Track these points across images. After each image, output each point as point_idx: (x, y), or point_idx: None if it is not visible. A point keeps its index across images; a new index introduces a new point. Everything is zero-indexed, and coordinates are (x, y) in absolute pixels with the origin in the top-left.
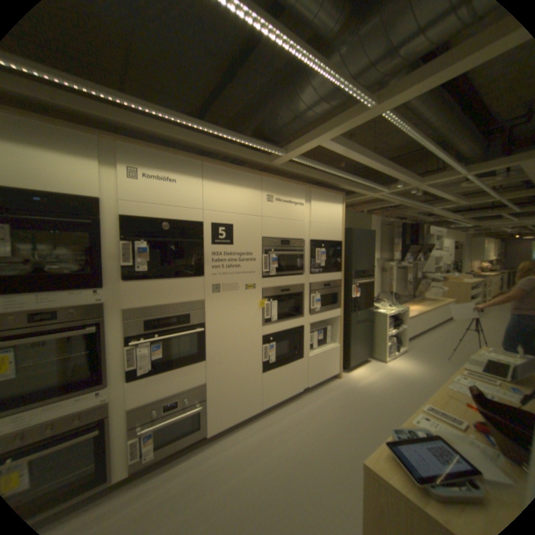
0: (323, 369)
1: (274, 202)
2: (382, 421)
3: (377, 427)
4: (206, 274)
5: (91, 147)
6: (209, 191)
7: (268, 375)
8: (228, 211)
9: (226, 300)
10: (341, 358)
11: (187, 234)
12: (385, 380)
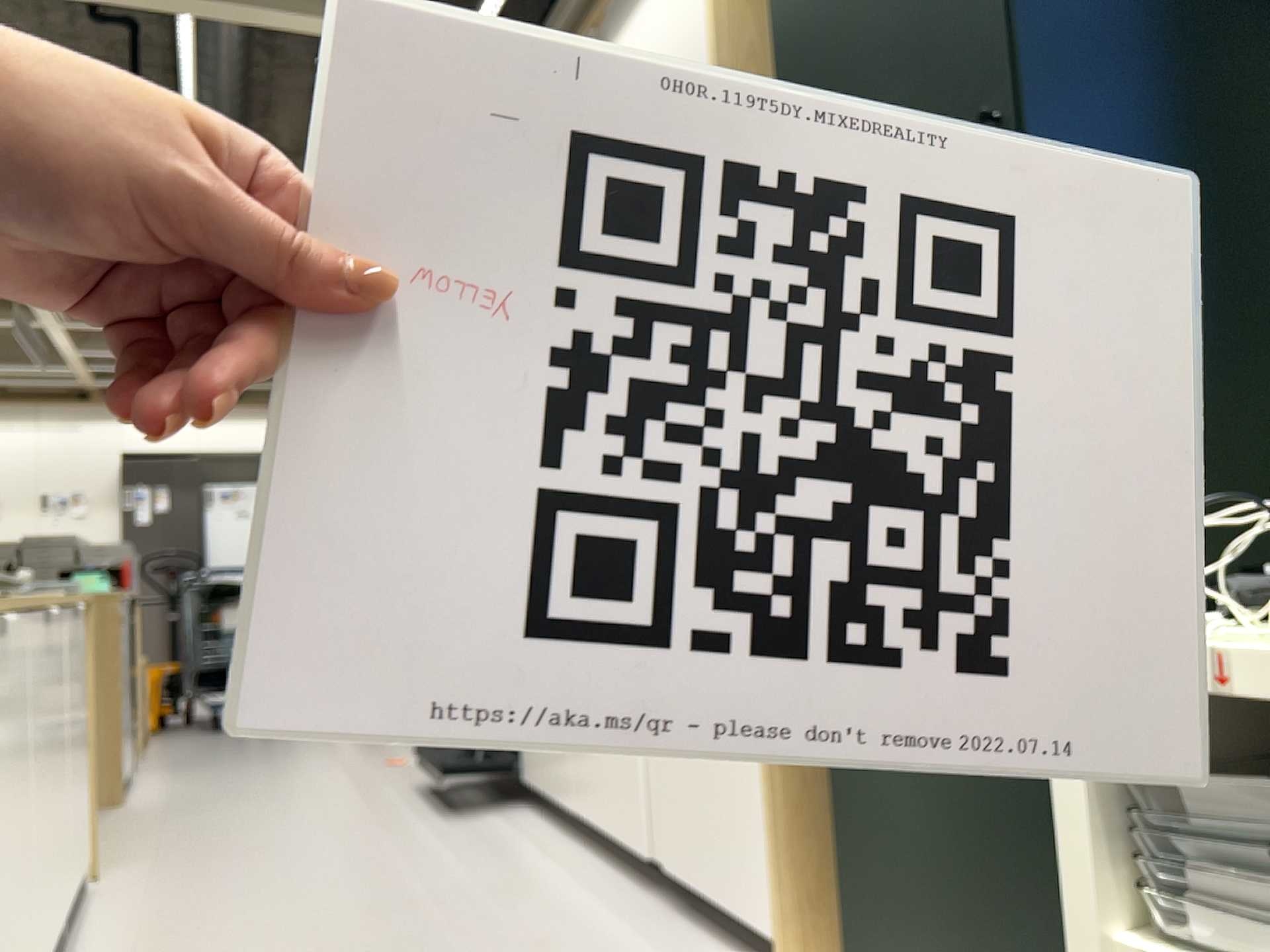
0: (705, 834)
1: None
2: None
3: None
4: None
5: None
6: None
7: None
8: None
9: None
10: (779, 850)
11: None
12: None
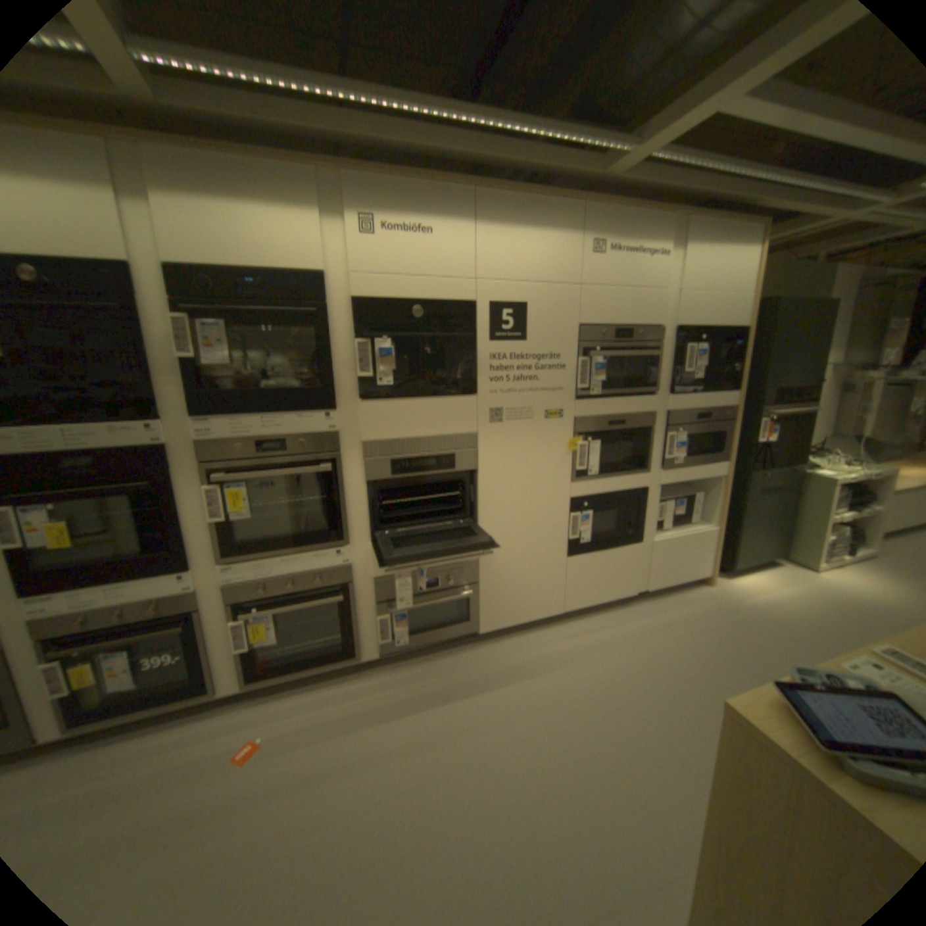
0: (679, 565)
1: (607, 252)
2: (786, 666)
3: (775, 673)
4: (480, 391)
5: (306, 187)
6: (485, 242)
7: (576, 561)
8: (519, 278)
9: (511, 436)
10: (718, 551)
11: (450, 323)
12: (810, 602)
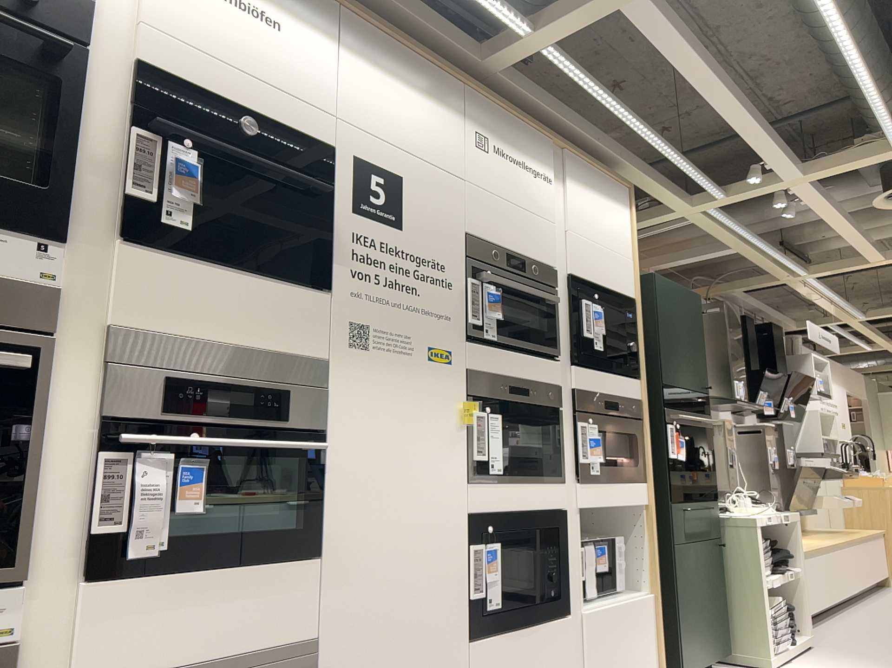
0: (620, 664)
1: (490, 153)
2: None
3: None
4: (336, 286)
5: None
6: (351, 77)
7: (484, 651)
8: (393, 141)
9: (381, 378)
10: (659, 637)
11: (296, 166)
12: None
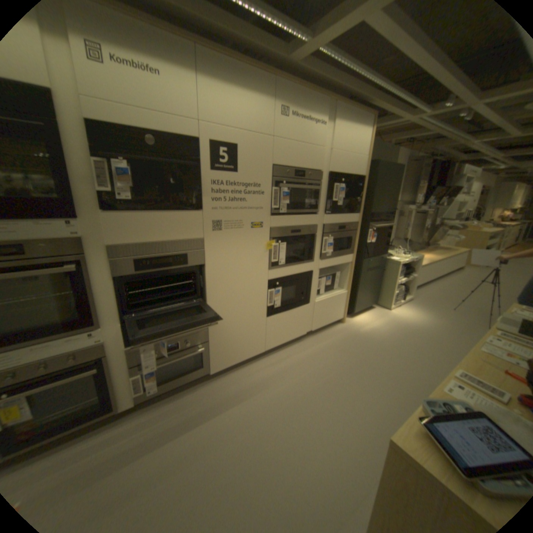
0: (328, 314)
1: (290, 116)
2: (382, 366)
3: (378, 371)
4: (205, 207)
5: None
6: (205, 92)
7: (272, 319)
8: (231, 125)
9: (229, 240)
10: (346, 304)
11: (179, 153)
12: (388, 327)
